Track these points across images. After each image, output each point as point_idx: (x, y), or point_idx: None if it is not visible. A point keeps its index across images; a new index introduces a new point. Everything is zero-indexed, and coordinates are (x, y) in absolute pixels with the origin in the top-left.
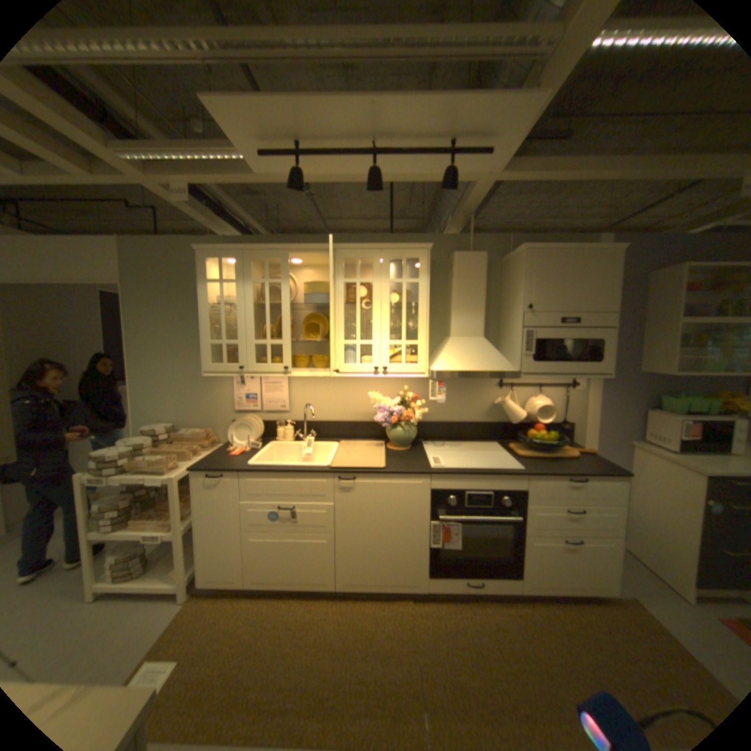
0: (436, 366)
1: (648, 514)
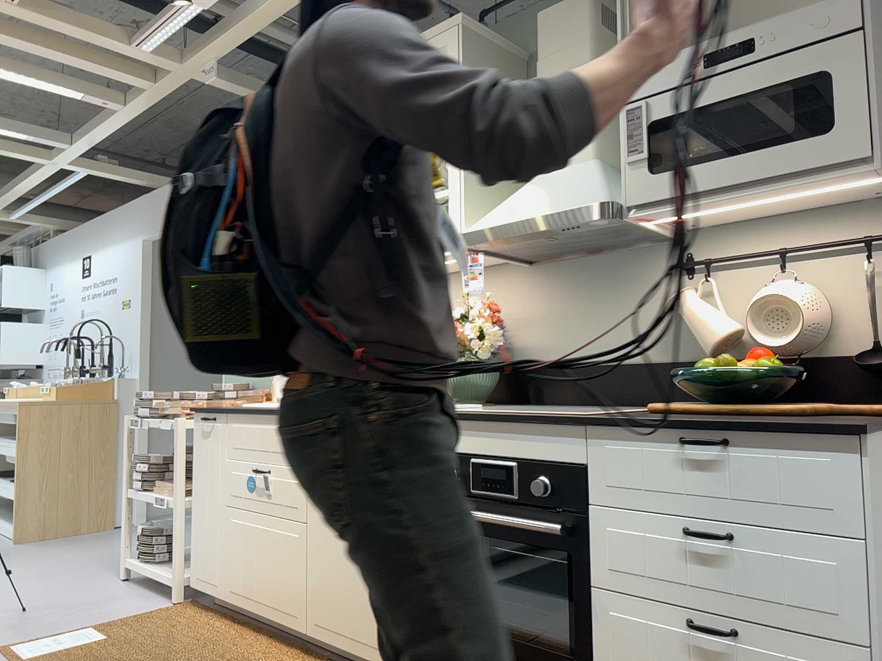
0: (473, 224)
1: None
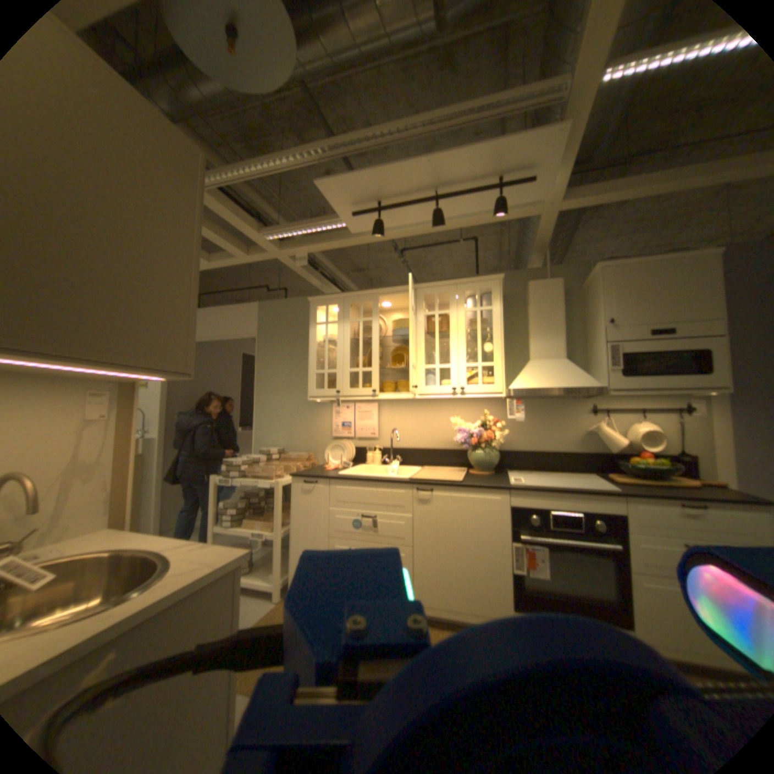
0: (512, 384)
1: None
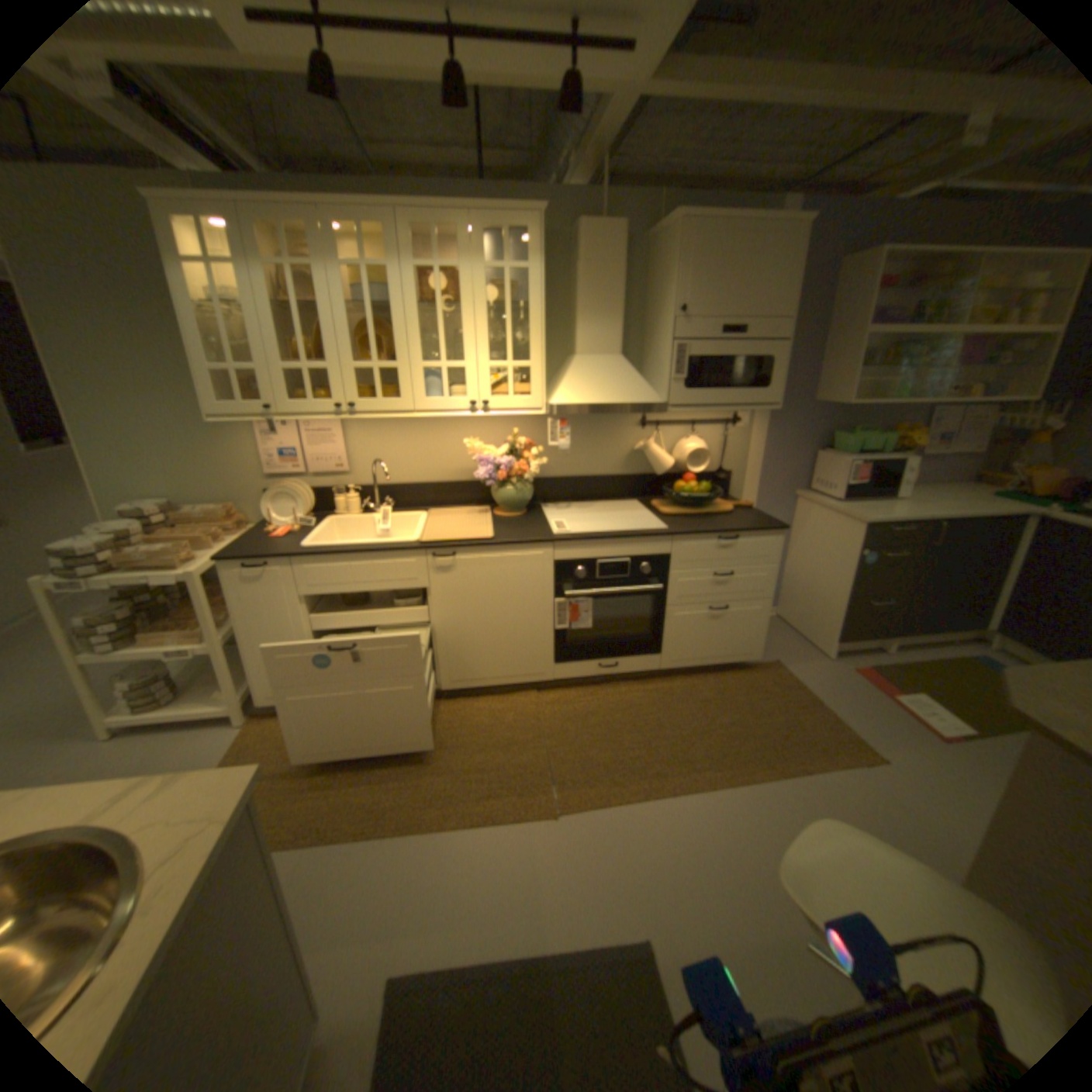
0: (558, 399)
1: (803, 573)
